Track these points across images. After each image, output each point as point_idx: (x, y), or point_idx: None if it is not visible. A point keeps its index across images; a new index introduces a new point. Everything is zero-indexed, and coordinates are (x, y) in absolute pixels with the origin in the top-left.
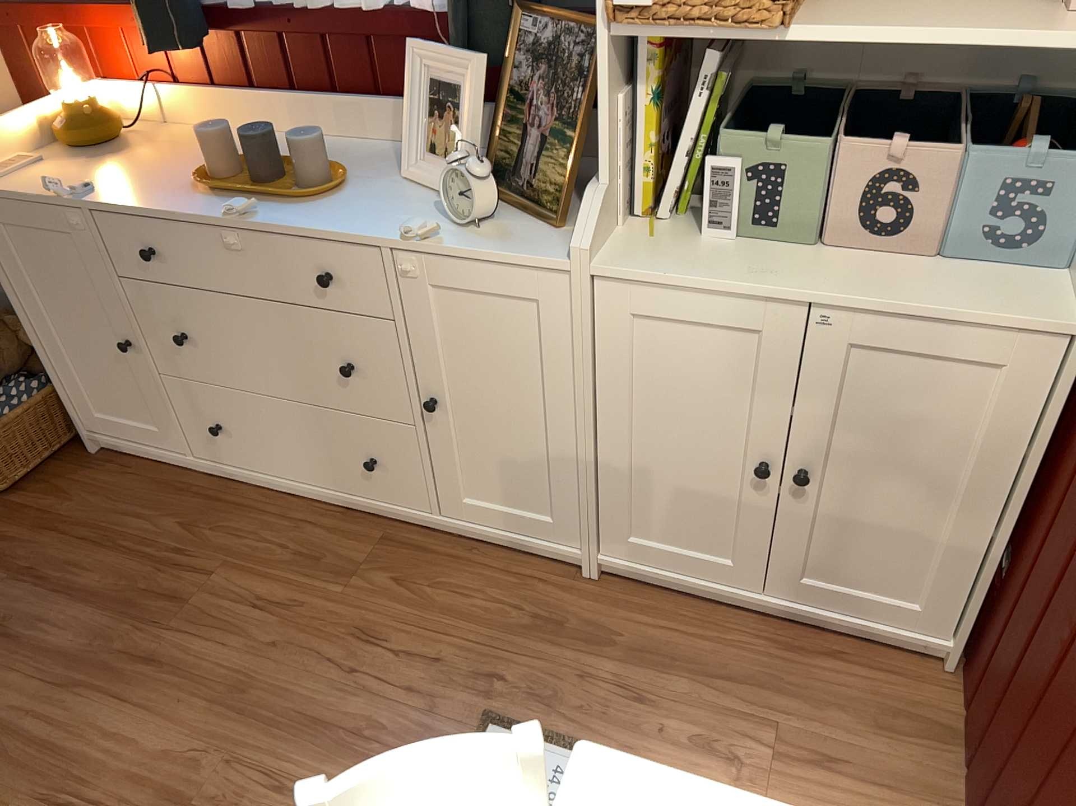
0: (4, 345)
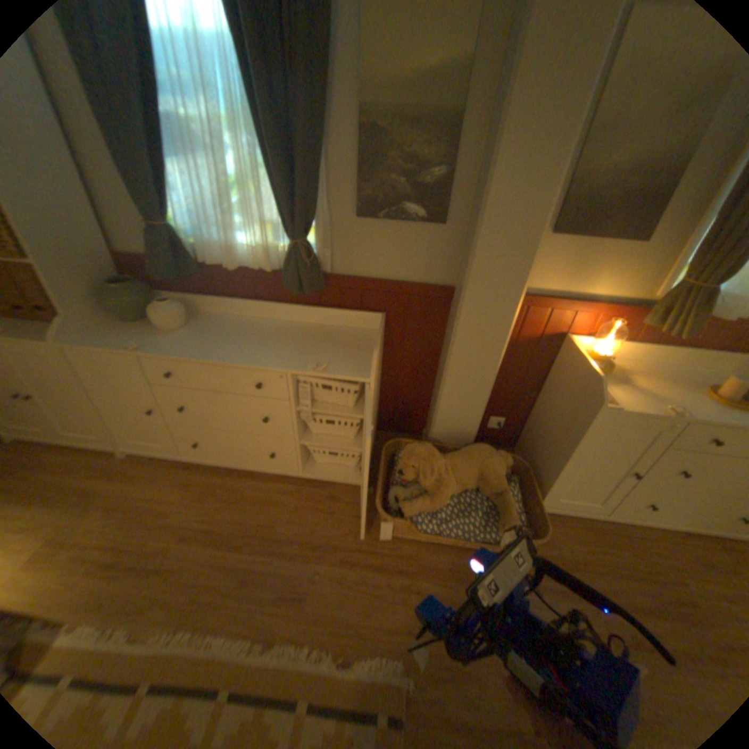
0: (503, 470)
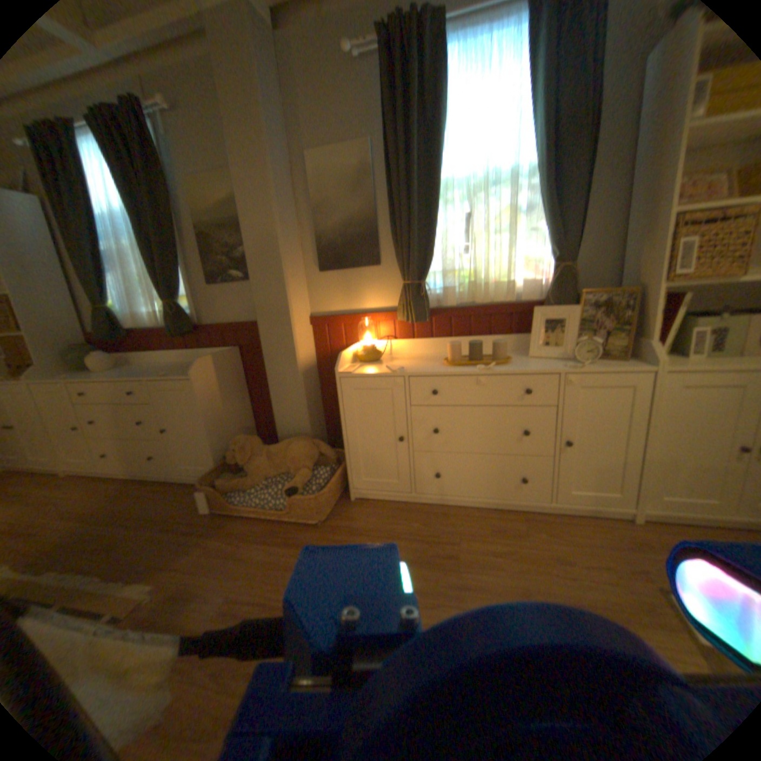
0: (309, 451)
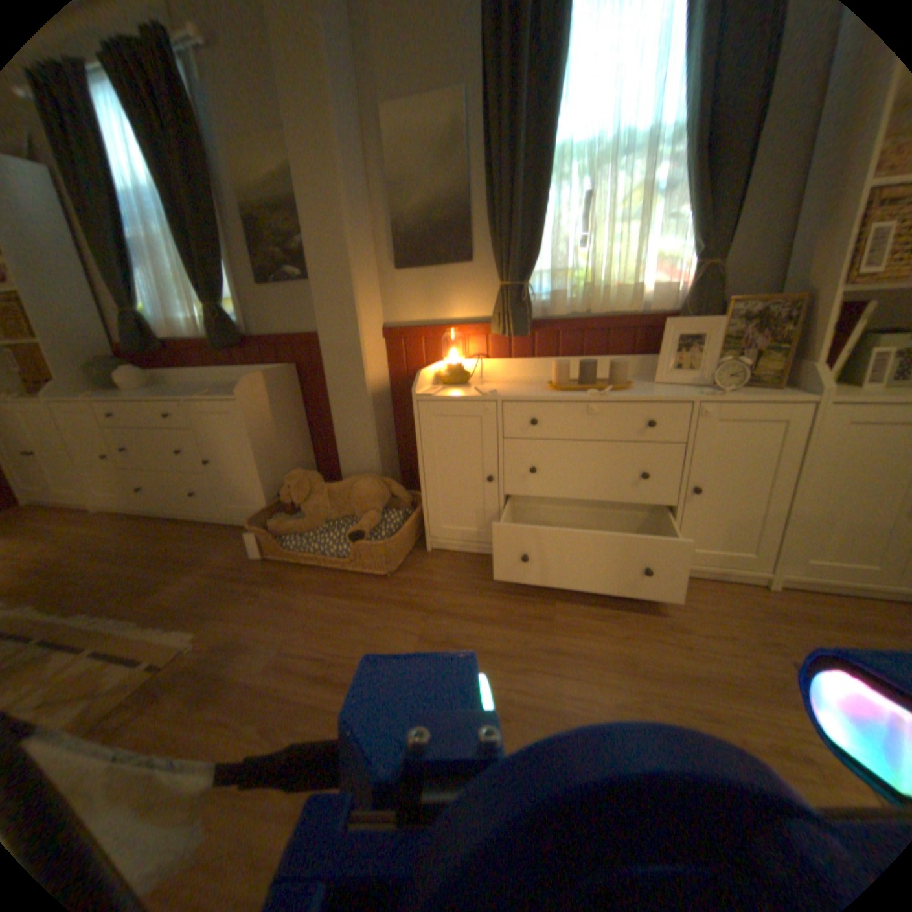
0: (378, 490)
